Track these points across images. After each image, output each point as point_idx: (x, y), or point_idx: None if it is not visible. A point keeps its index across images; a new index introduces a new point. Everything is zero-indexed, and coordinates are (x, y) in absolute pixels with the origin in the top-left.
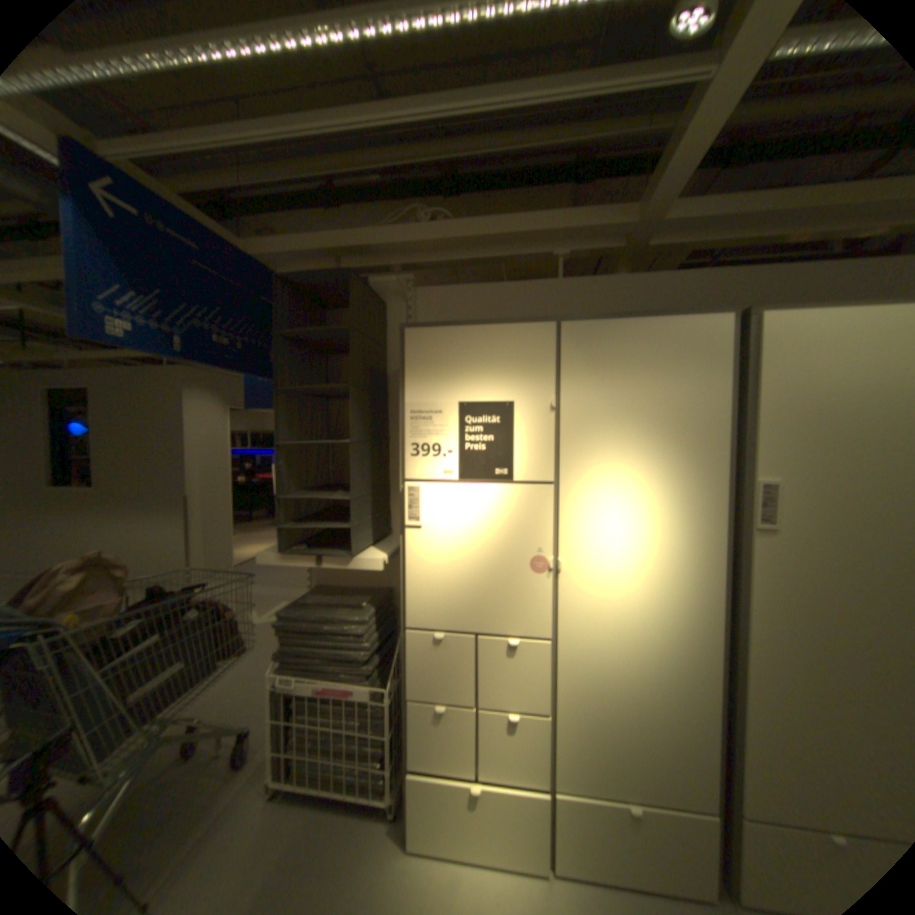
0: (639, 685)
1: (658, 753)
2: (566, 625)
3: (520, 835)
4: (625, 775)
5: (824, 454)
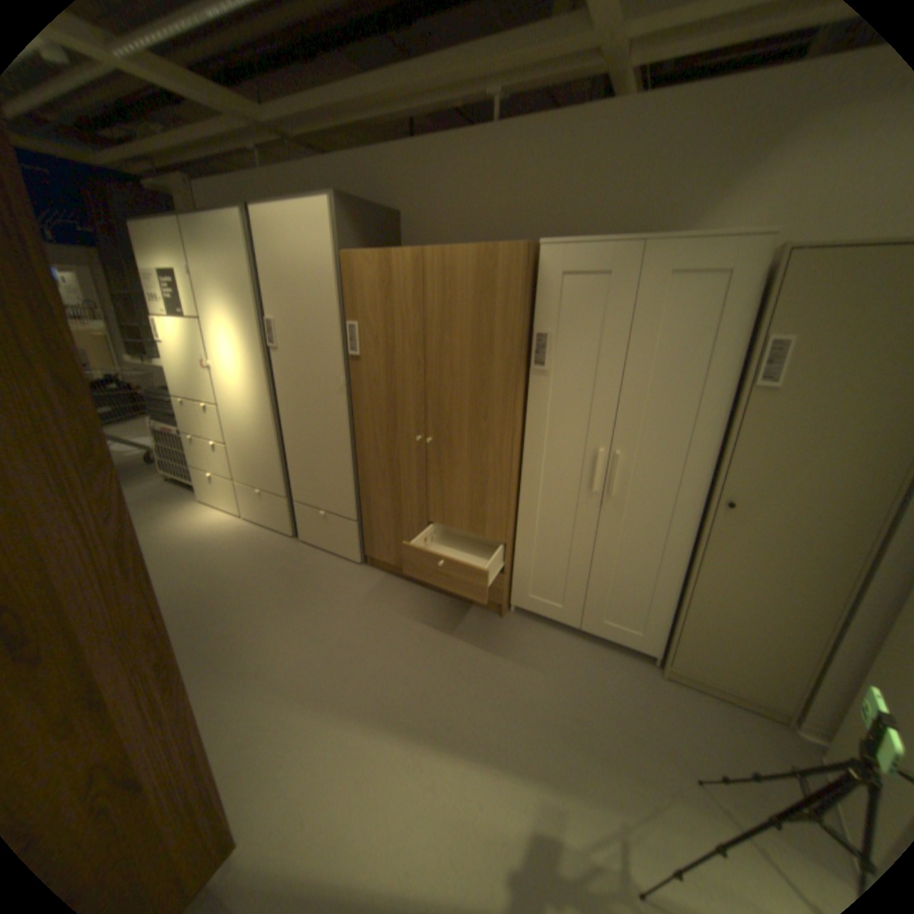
0: (248, 431)
1: (261, 466)
2: (220, 399)
3: (228, 500)
4: (253, 475)
5: (286, 303)
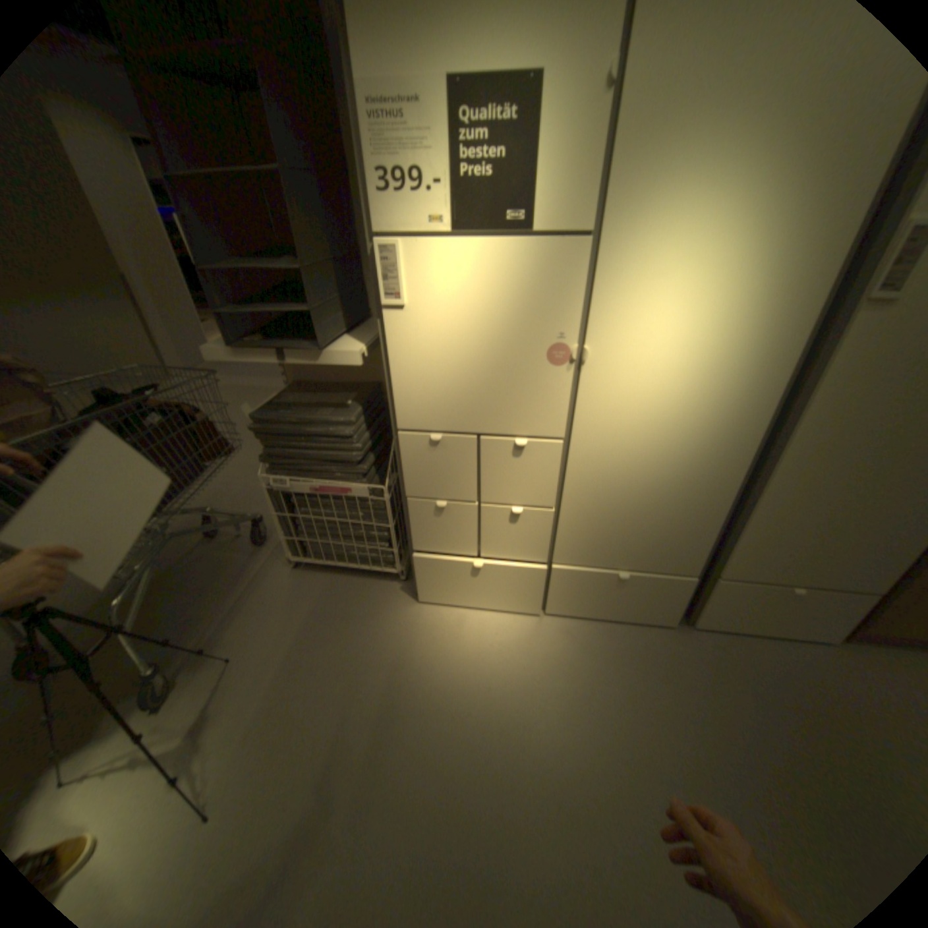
0: (653, 479)
1: (656, 534)
2: (583, 424)
3: (517, 590)
4: (620, 550)
5: None
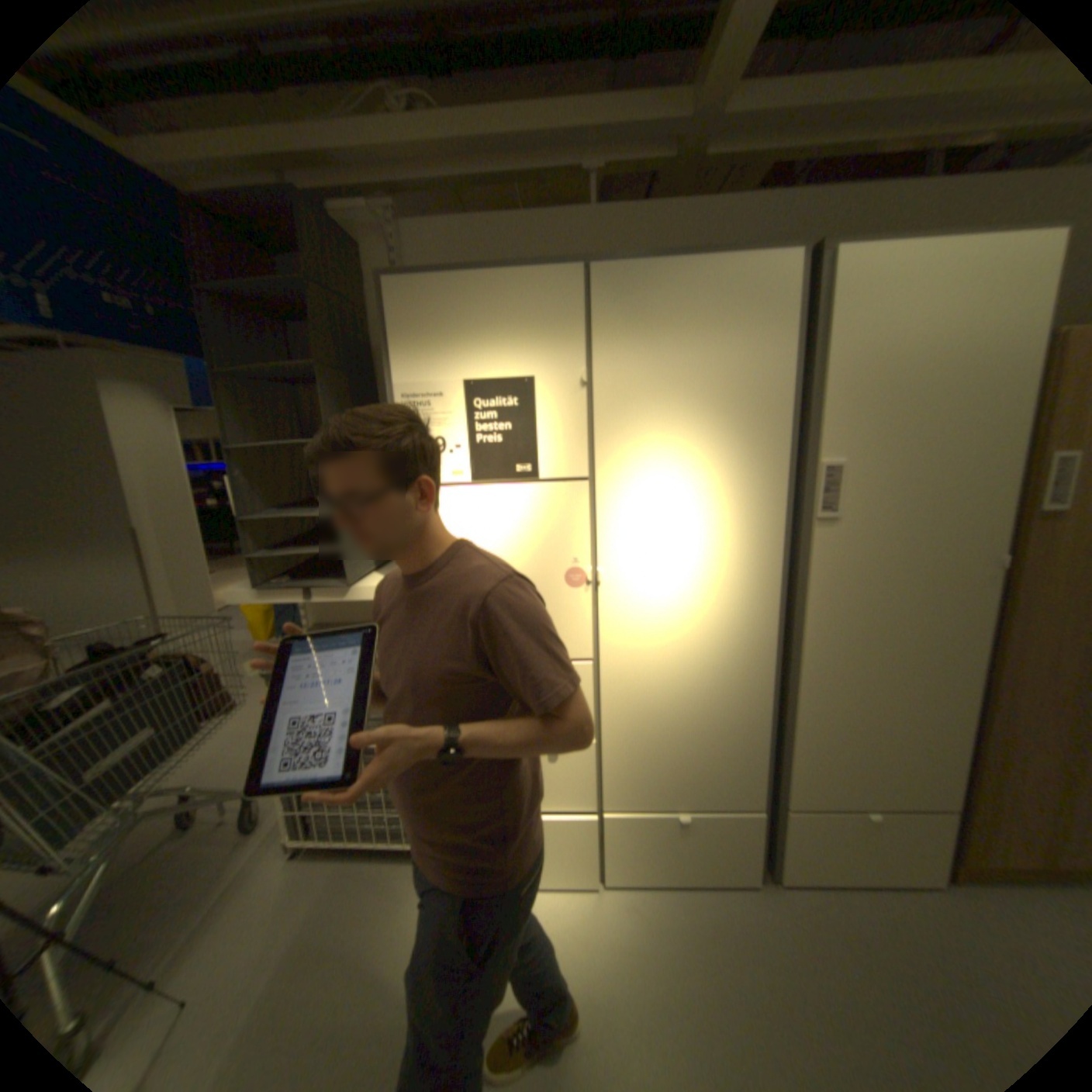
0: (687, 696)
1: (705, 761)
2: (608, 642)
3: (567, 856)
4: (673, 786)
5: (892, 426)
